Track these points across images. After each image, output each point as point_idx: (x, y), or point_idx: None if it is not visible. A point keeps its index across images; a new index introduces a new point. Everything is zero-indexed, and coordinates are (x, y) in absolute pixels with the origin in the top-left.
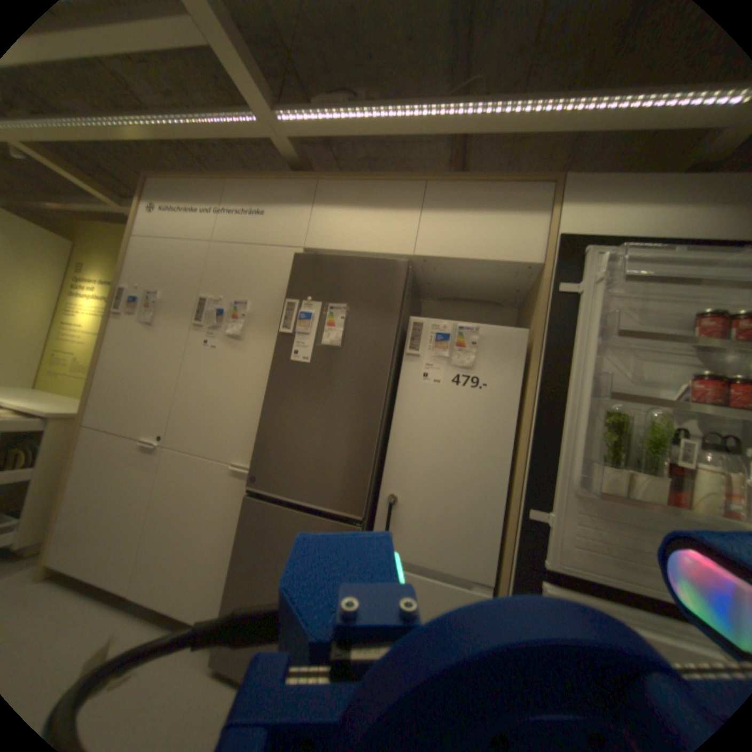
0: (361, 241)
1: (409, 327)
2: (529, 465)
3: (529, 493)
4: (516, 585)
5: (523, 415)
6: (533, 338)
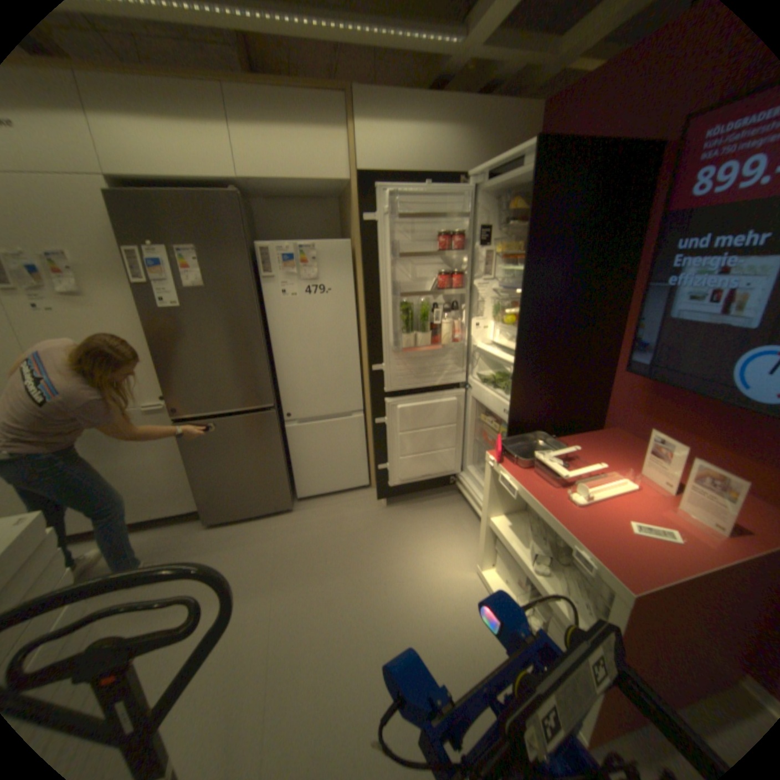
0: (175, 162)
1: (257, 250)
2: (368, 338)
3: (371, 355)
4: (373, 405)
5: (359, 305)
6: (355, 246)
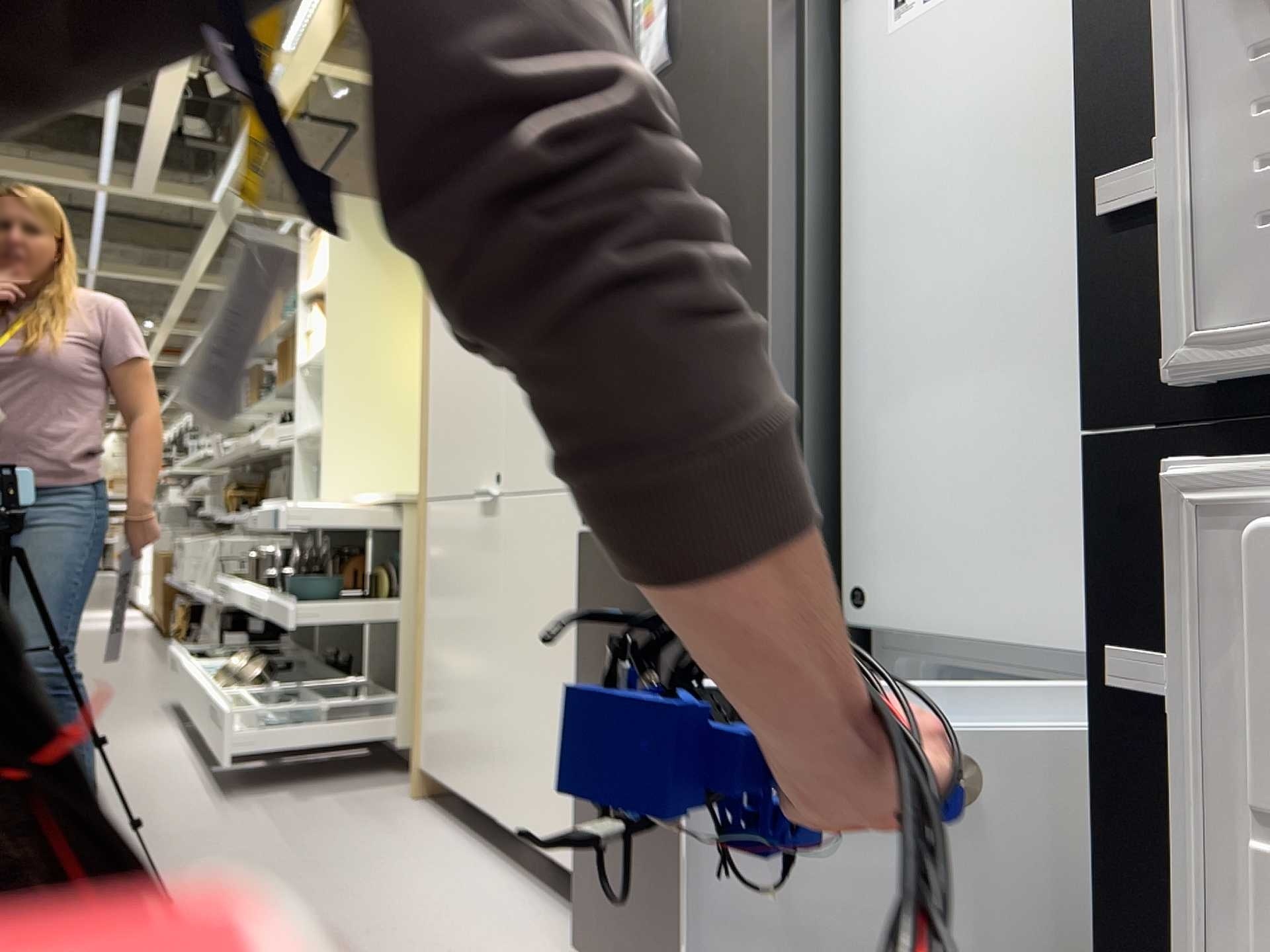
0: None
1: None
2: None
3: None
4: None
5: None
6: None
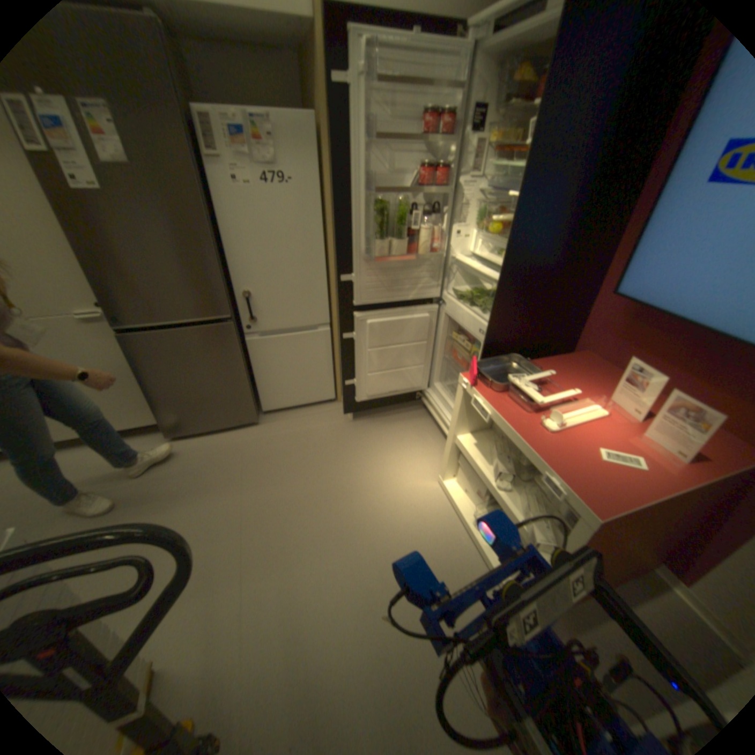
0: None
1: (195, 117)
2: (336, 243)
3: (339, 263)
4: (341, 319)
5: (325, 201)
6: (321, 121)
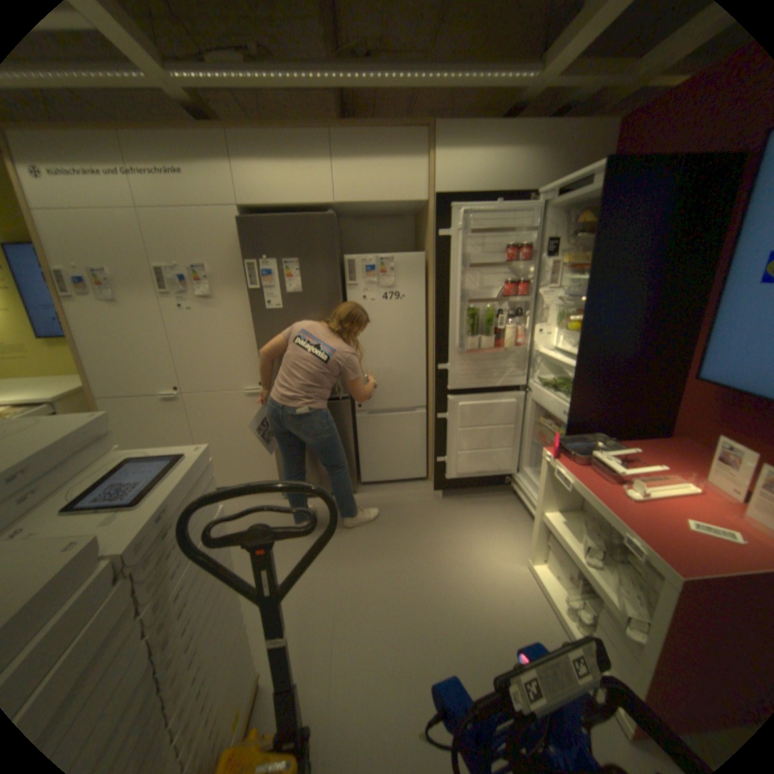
0: (288, 193)
1: (345, 262)
2: (435, 340)
3: (436, 355)
4: (436, 402)
5: (428, 310)
6: (428, 258)
